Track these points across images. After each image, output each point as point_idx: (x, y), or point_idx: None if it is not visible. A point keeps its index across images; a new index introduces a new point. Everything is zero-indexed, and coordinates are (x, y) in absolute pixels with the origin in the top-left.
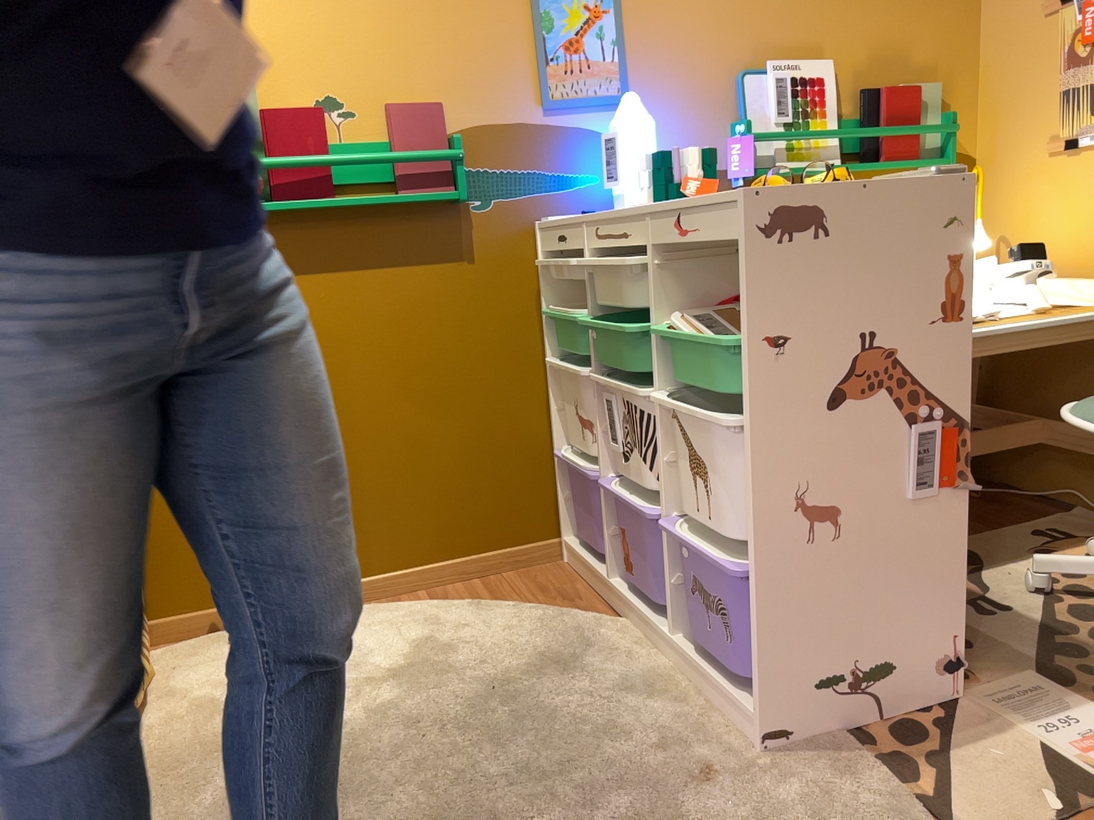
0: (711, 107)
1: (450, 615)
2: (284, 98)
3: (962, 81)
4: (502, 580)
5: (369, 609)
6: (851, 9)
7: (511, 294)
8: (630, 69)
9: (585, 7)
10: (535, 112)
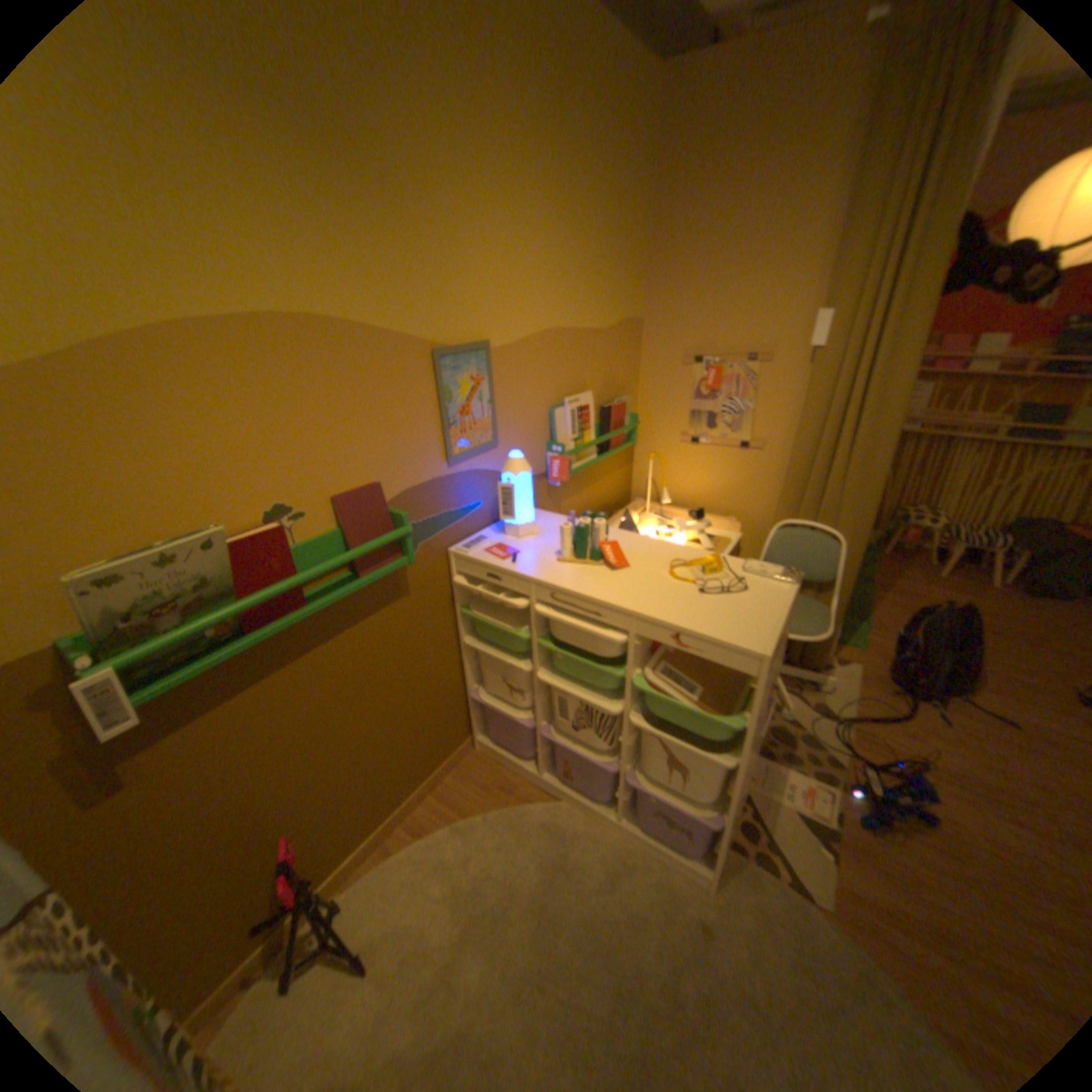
0: (538, 434)
1: (450, 853)
2: (230, 520)
3: (634, 389)
4: (450, 790)
5: (380, 879)
6: (598, 354)
7: (436, 606)
8: (498, 418)
9: (471, 376)
10: (443, 468)
